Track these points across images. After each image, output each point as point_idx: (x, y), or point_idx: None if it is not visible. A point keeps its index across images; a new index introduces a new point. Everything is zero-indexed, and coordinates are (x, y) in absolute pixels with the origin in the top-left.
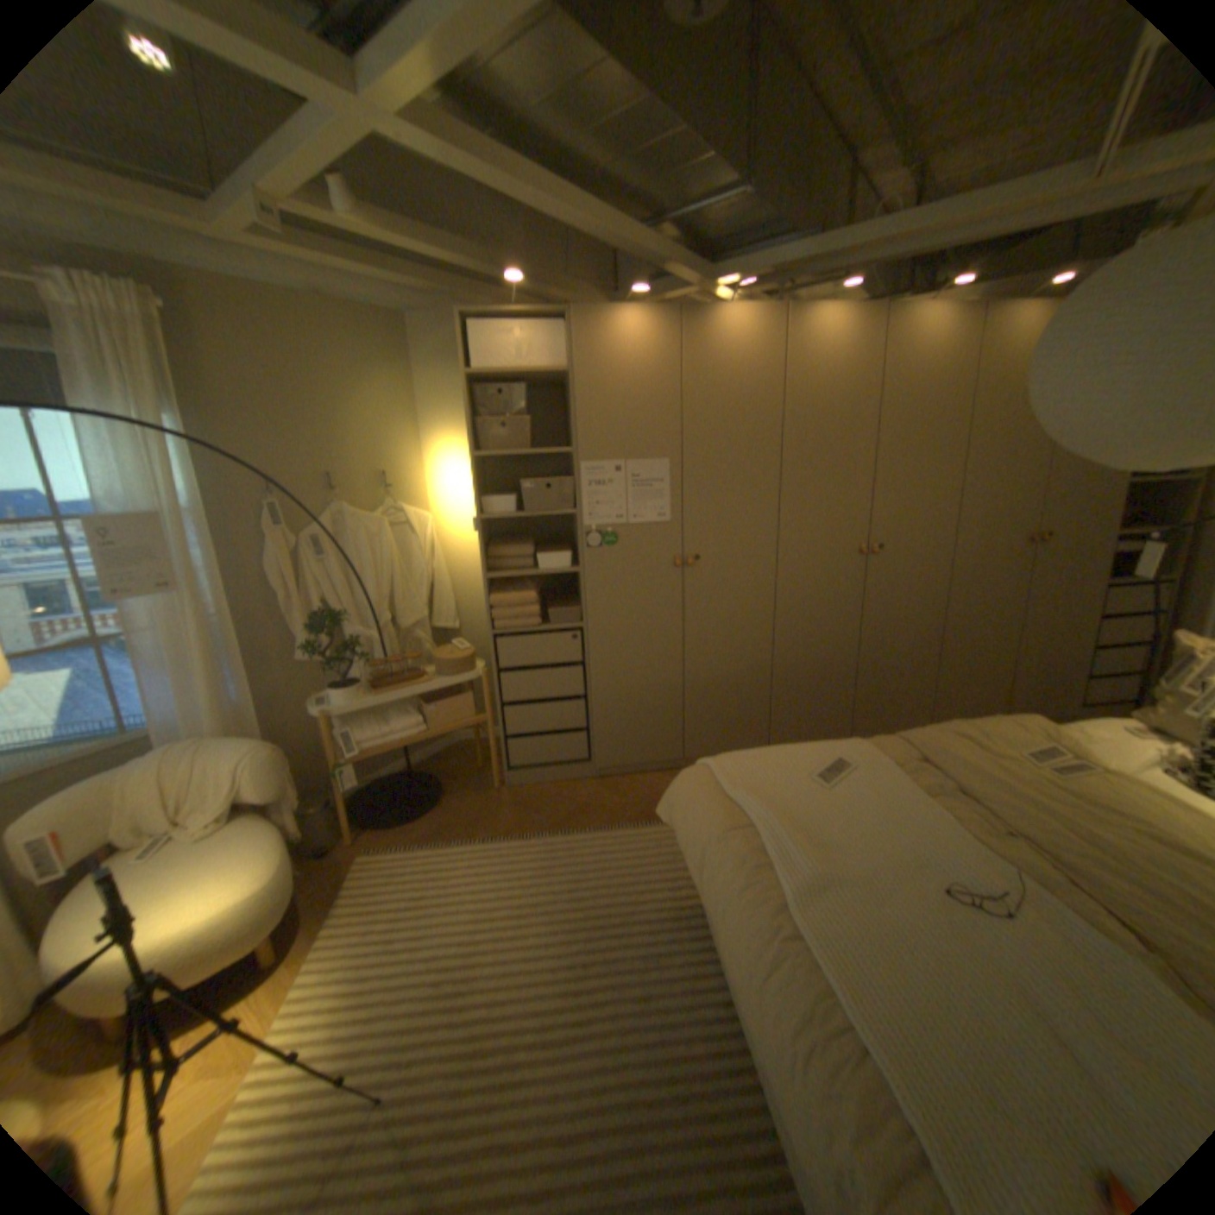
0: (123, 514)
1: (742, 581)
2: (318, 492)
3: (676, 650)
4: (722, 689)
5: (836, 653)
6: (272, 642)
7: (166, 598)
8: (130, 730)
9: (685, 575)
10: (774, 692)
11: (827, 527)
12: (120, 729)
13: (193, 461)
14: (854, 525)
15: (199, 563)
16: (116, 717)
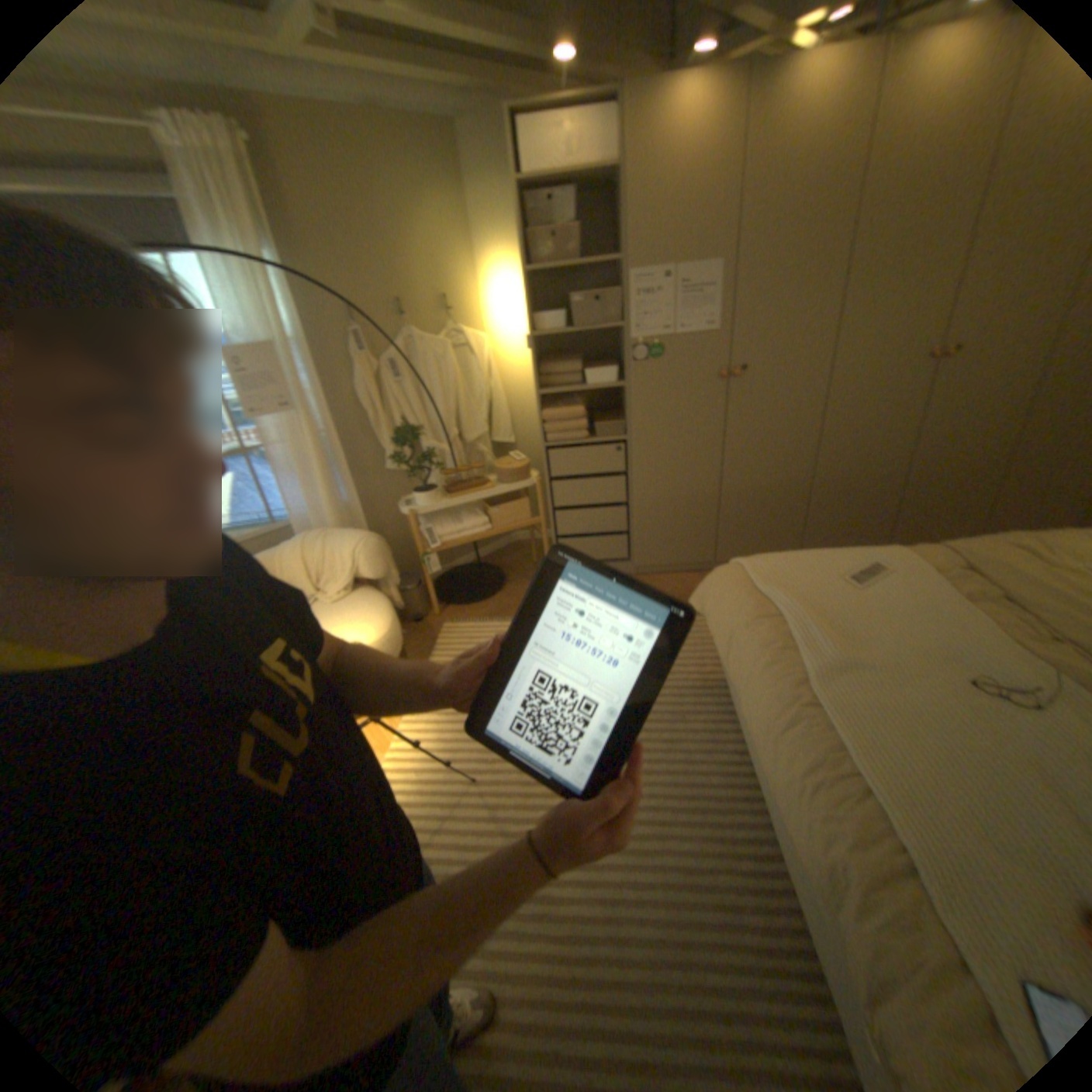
0: (248, 344)
1: (791, 391)
2: (392, 318)
3: (716, 461)
4: (758, 499)
5: (885, 466)
6: (368, 454)
7: (289, 416)
8: (278, 520)
9: (731, 386)
10: (812, 504)
11: (896, 328)
12: (272, 519)
13: (292, 294)
14: (930, 324)
15: (308, 386)
16: (268, 510)
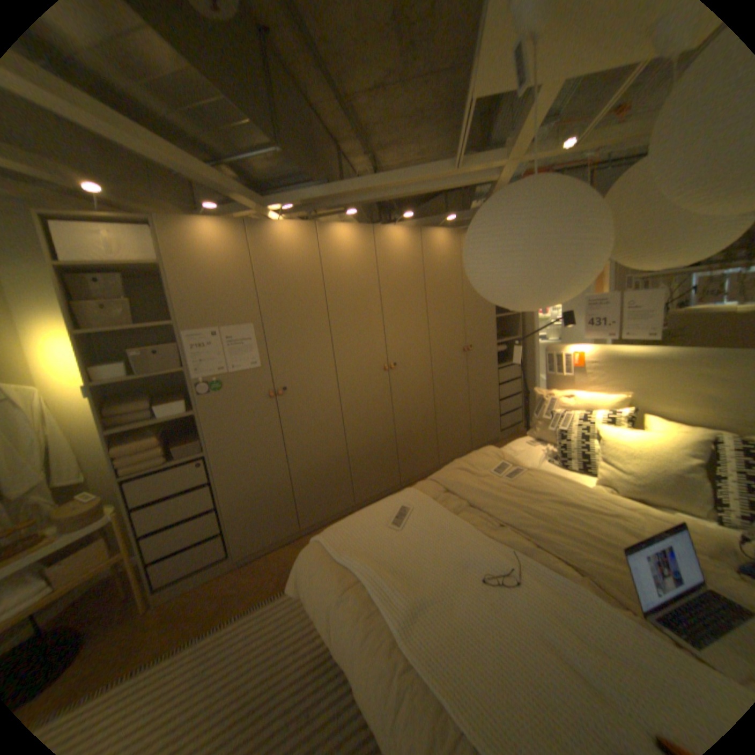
0: None
1: (318, 398)
2: None
3: (282, 455)
4: (318, 473)
5: (383, 432)
6: None
7: None
8: None
9: (279, 402)
10: (351, 466)
11: (364, 357)
12: None
13: None
14: (378, 354)
15: None
16: None
